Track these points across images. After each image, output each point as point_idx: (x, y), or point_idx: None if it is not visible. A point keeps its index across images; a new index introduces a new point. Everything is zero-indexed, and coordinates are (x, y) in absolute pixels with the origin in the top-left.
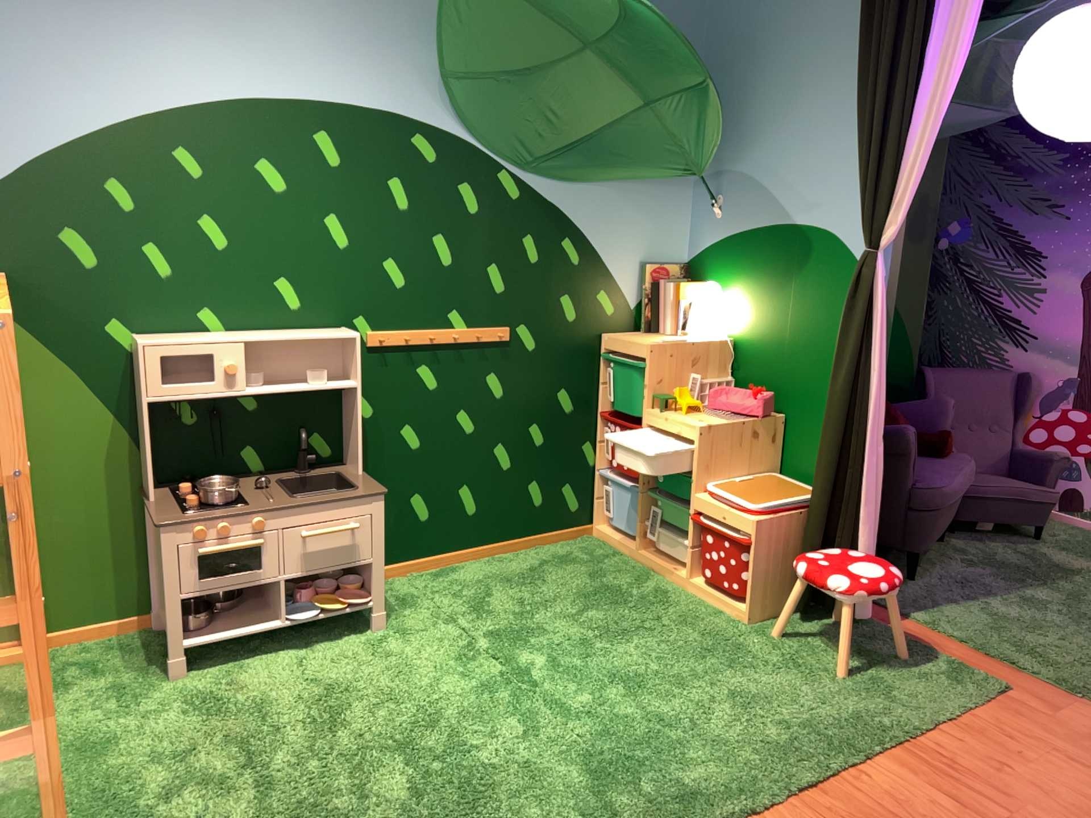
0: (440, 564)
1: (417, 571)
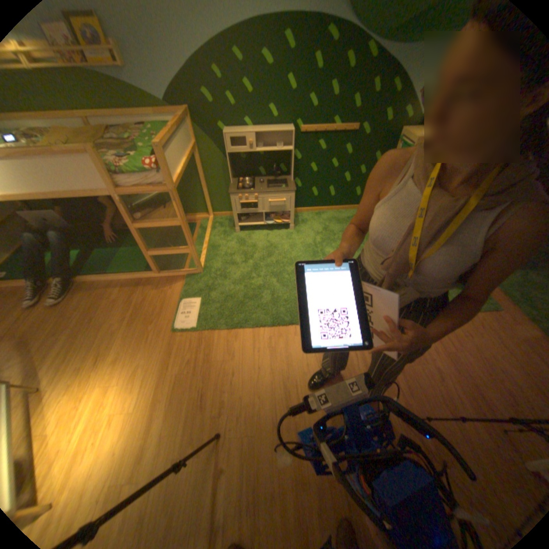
0: (319, 211)
1: (310, 213)
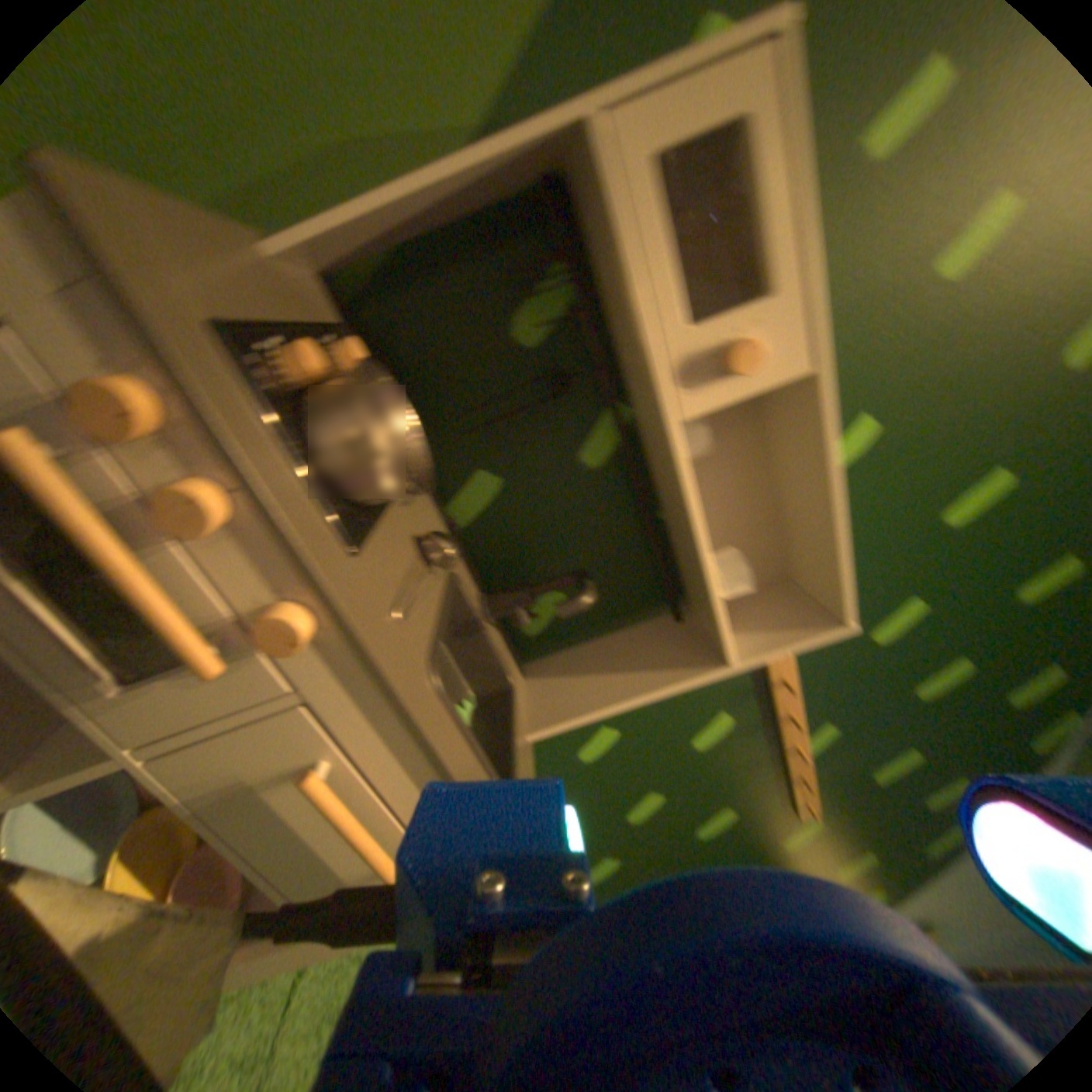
0: None
1: None
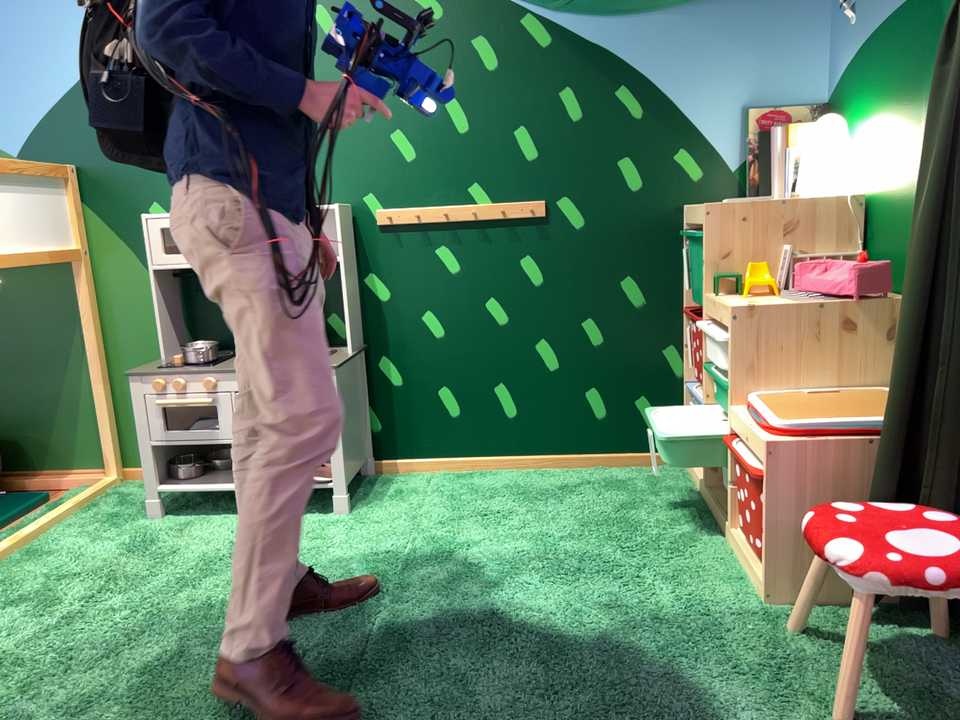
0: (473, 470)
1: (443, 474)
